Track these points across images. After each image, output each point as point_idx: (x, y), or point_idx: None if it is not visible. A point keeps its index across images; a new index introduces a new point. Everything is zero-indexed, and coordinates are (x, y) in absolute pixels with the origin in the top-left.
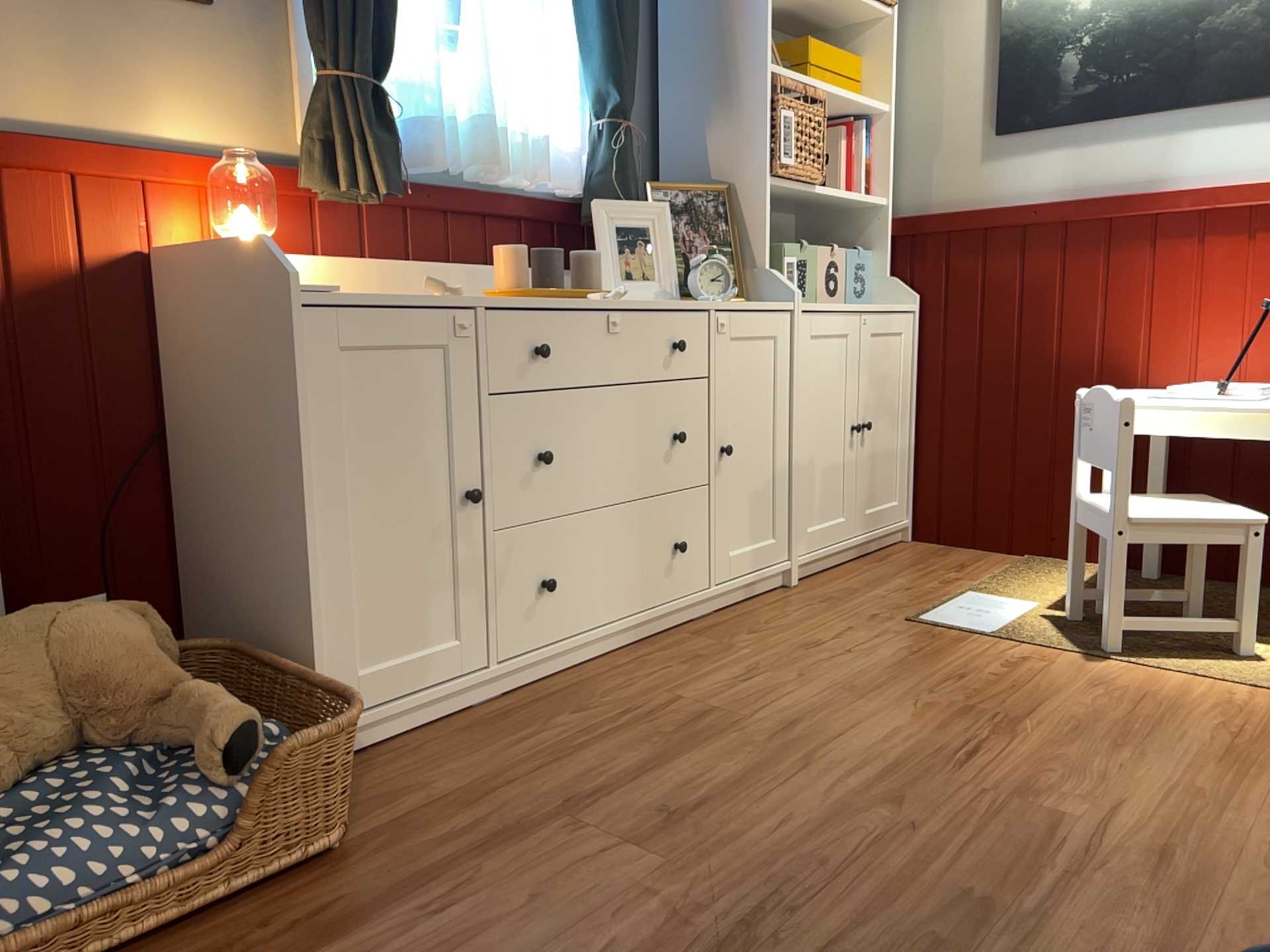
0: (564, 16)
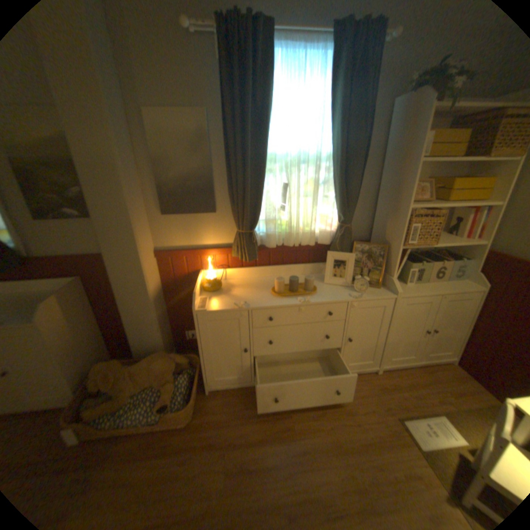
0: (330, 188)
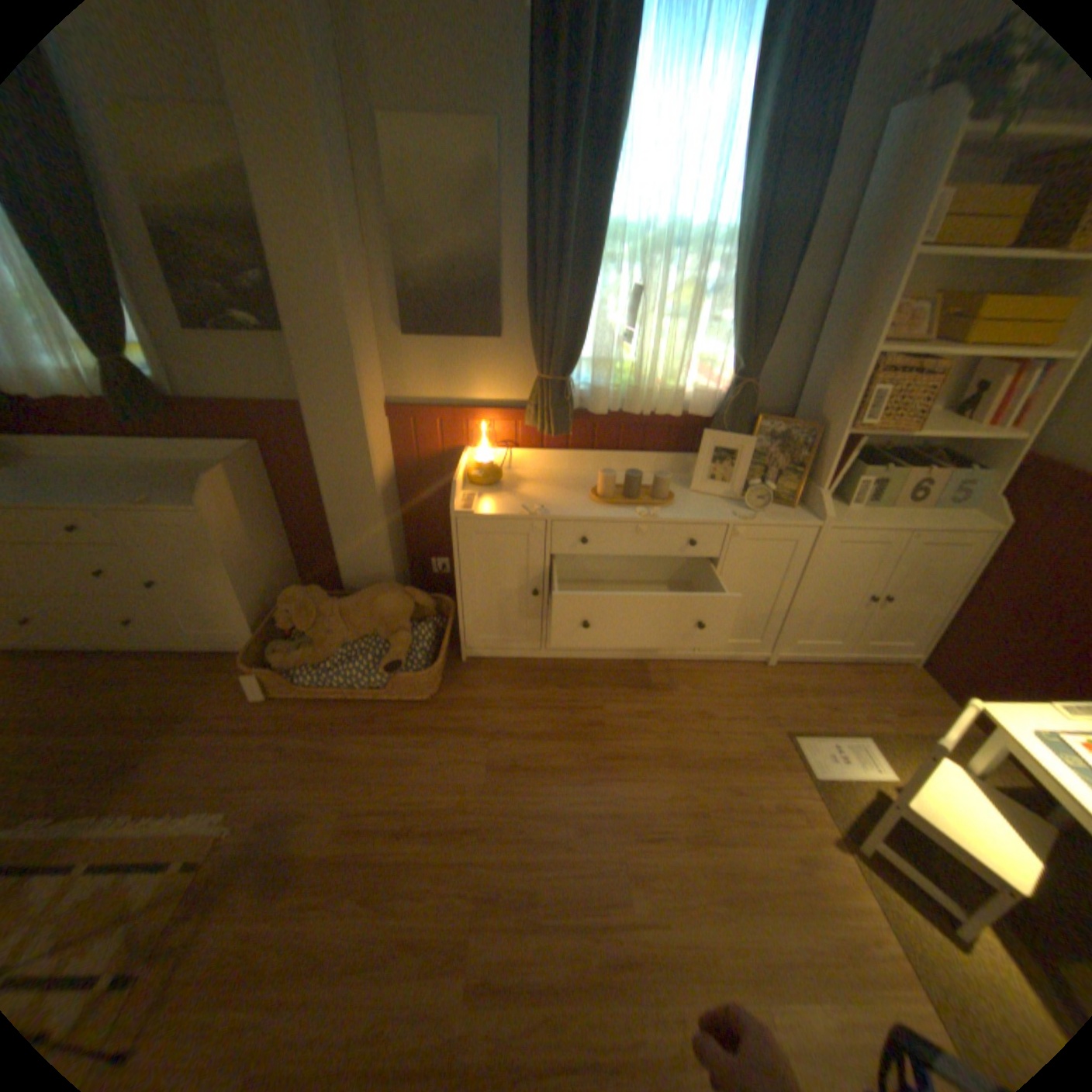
0: (725, 303)
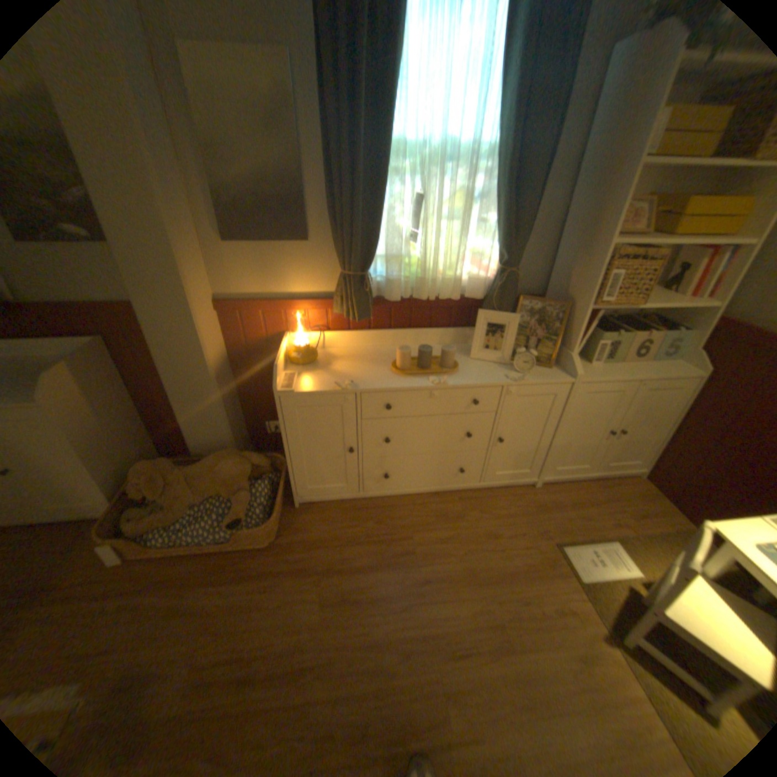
0: (490, 207)
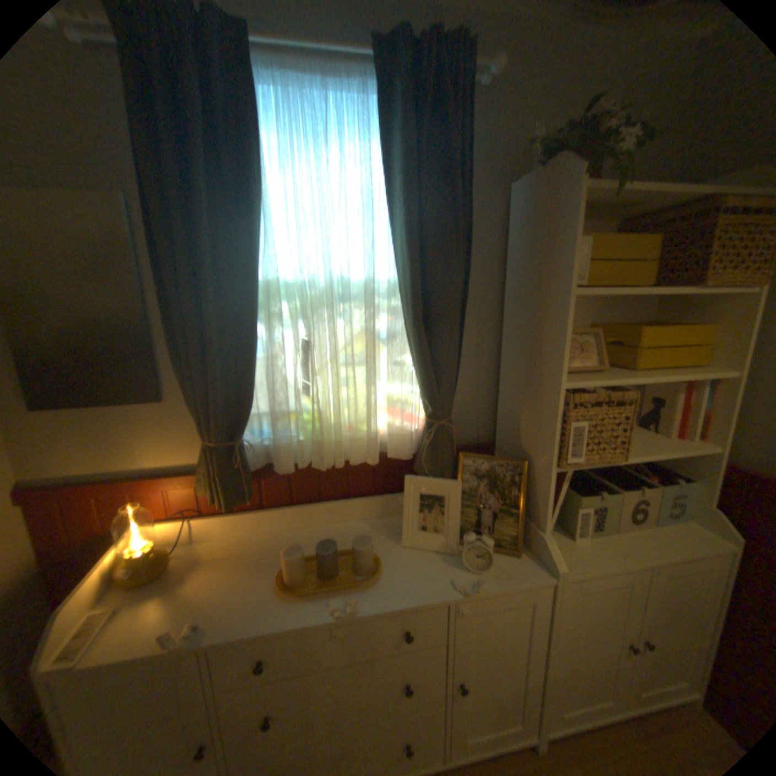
0: (402, 348)
